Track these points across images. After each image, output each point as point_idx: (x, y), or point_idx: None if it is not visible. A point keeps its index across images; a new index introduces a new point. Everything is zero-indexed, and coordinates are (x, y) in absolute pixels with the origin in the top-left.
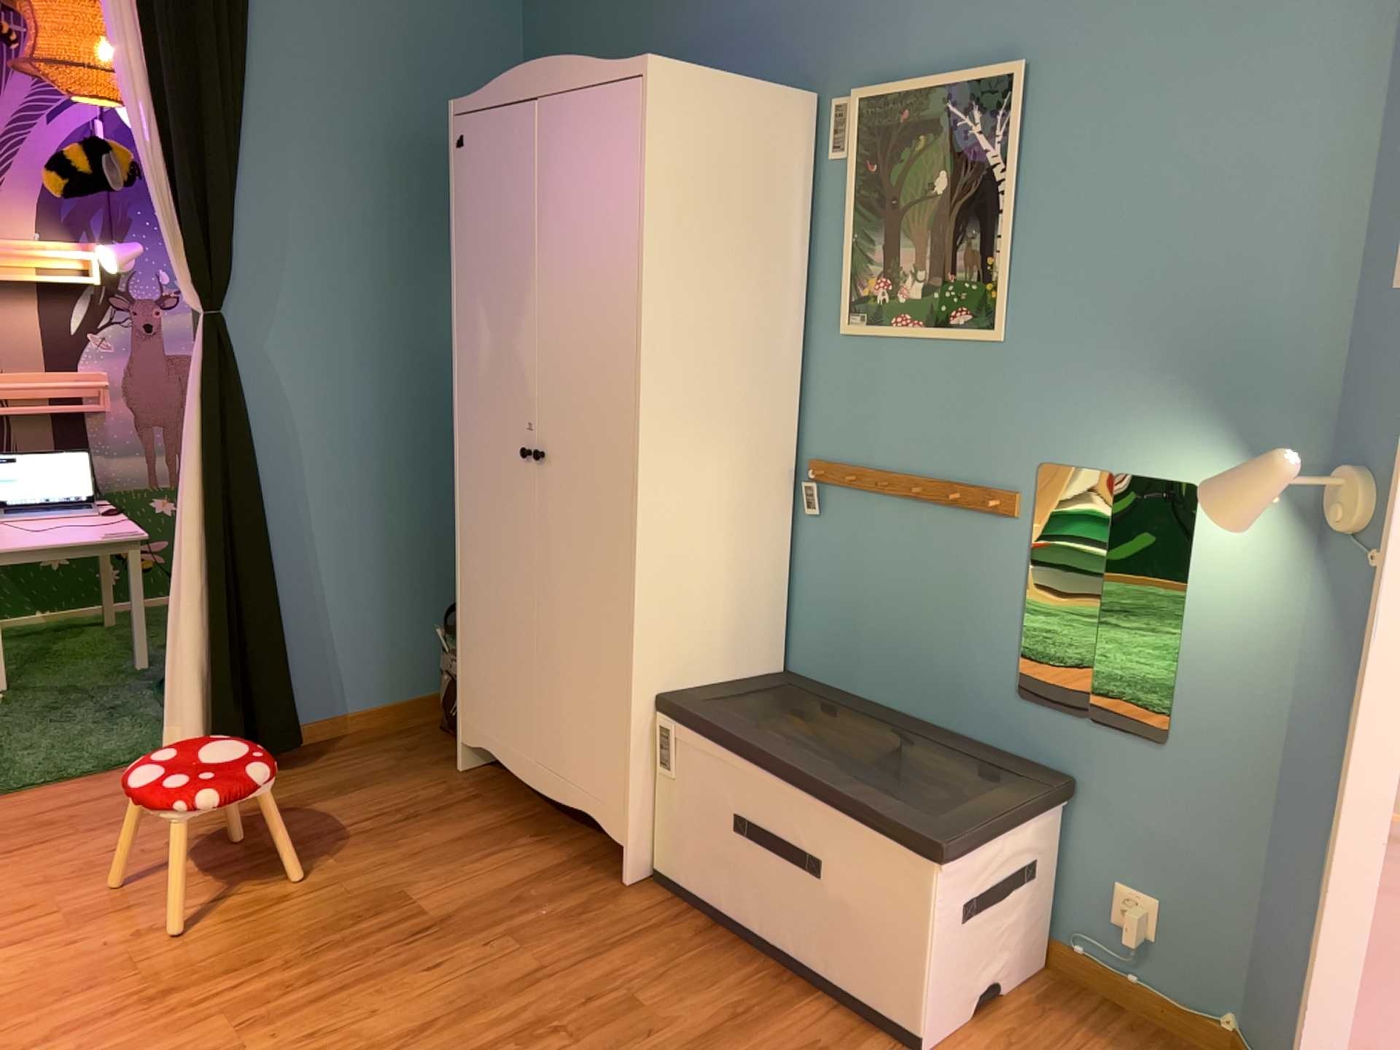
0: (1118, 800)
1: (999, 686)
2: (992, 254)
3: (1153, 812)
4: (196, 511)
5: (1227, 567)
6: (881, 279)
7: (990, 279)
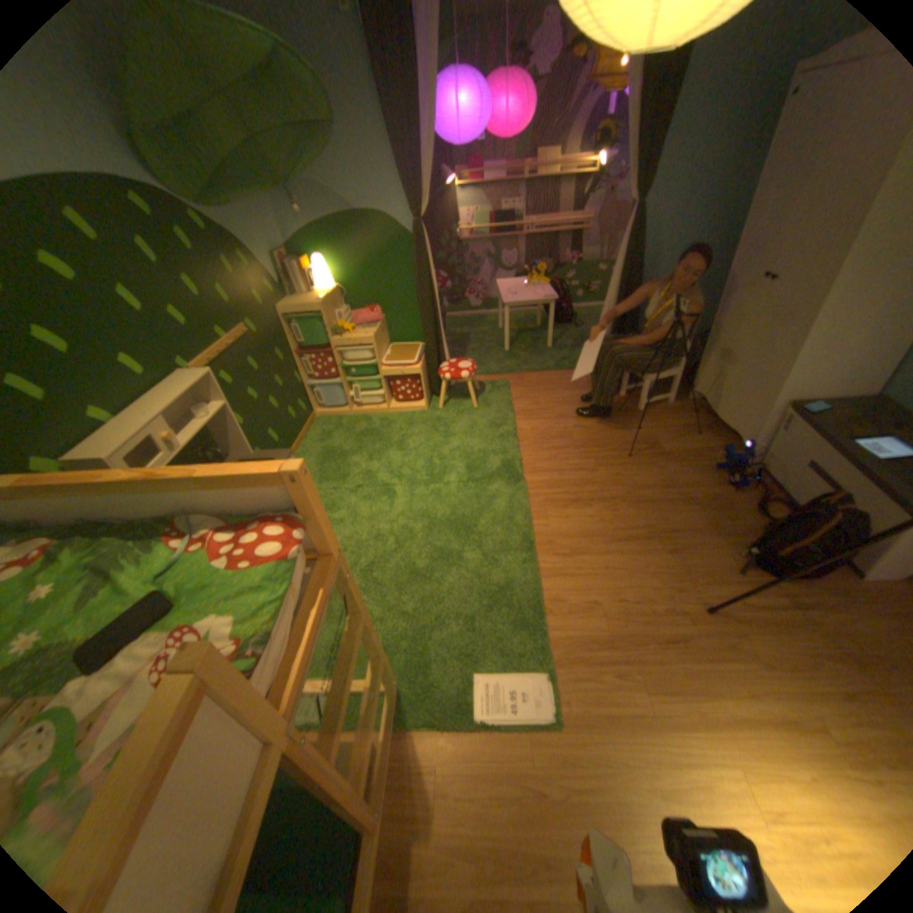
0: None
1: None
2: None
3: None
4: (616, 287)
5: None
6: None
7: None
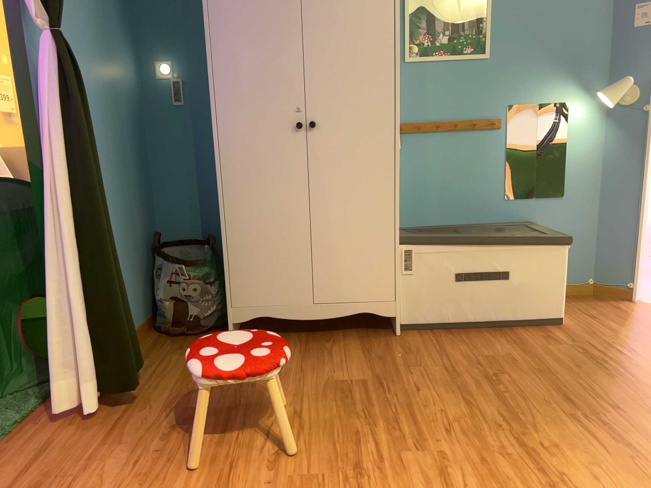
0: (547, 223)
1: (496, 198)
2: (481, 22)
3: (560, 223)
4: (63, 196)
5: (579, 129)
6: (425, 36)
7: (481, 33)
